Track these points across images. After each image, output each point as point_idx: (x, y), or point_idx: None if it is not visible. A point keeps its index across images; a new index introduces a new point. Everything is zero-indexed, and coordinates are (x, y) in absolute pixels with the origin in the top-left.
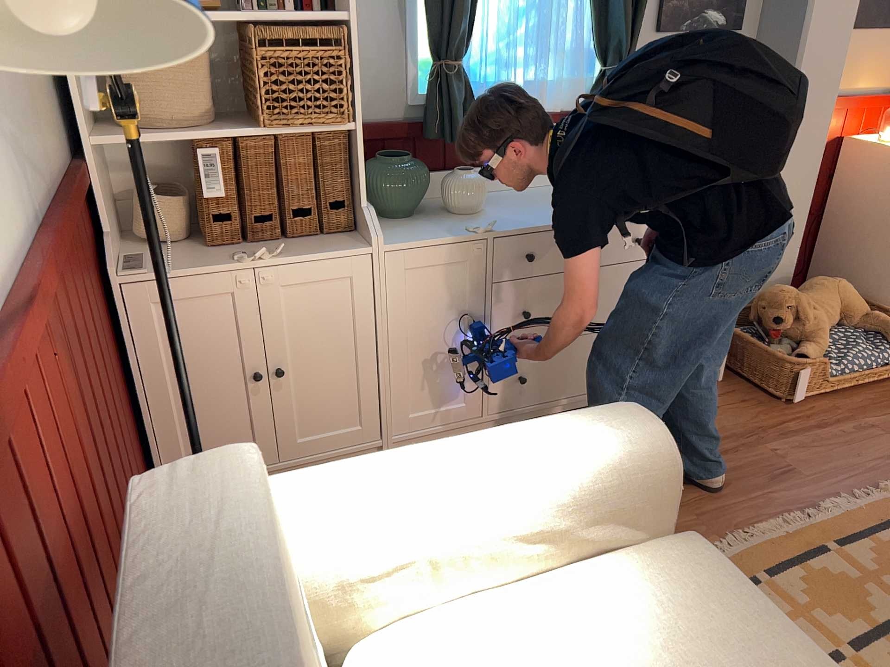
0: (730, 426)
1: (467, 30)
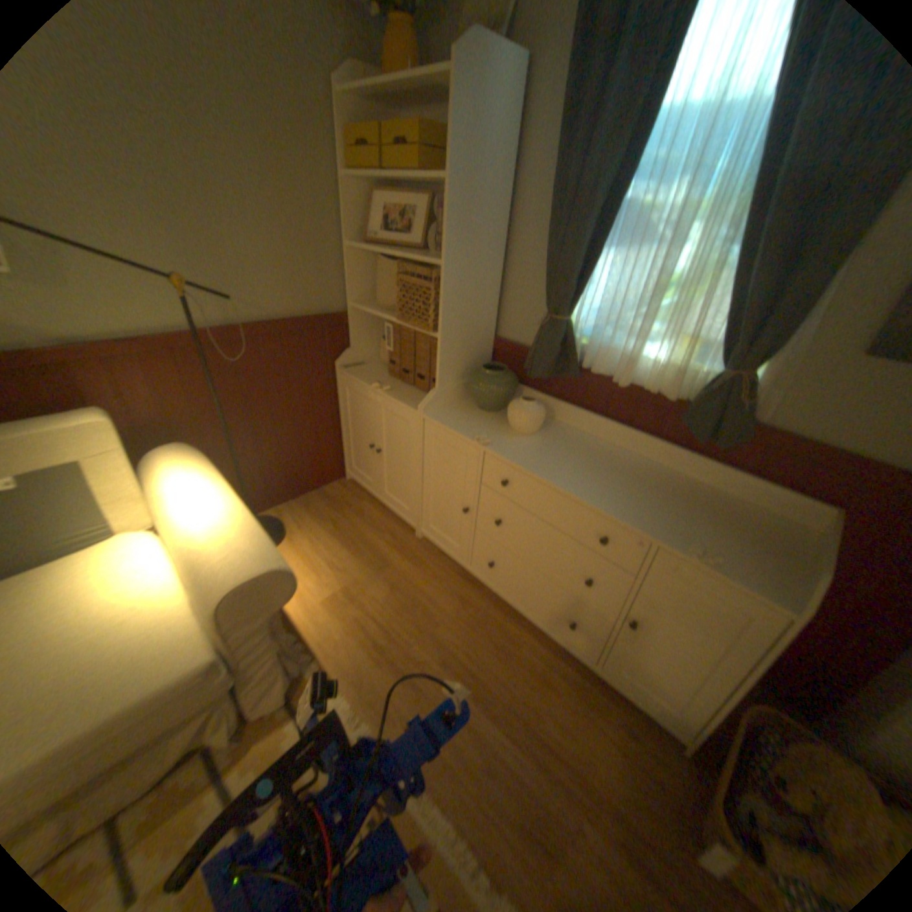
0: (600, 773)
1: (572, 292)
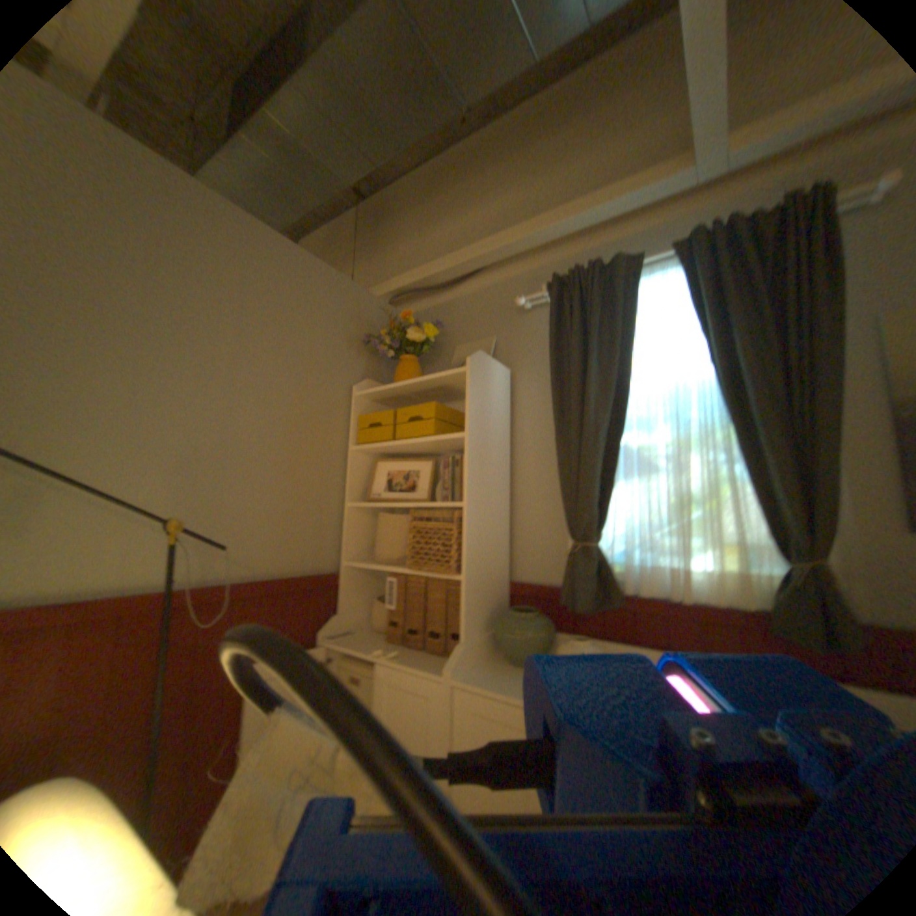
0: None
1: (598, 517)
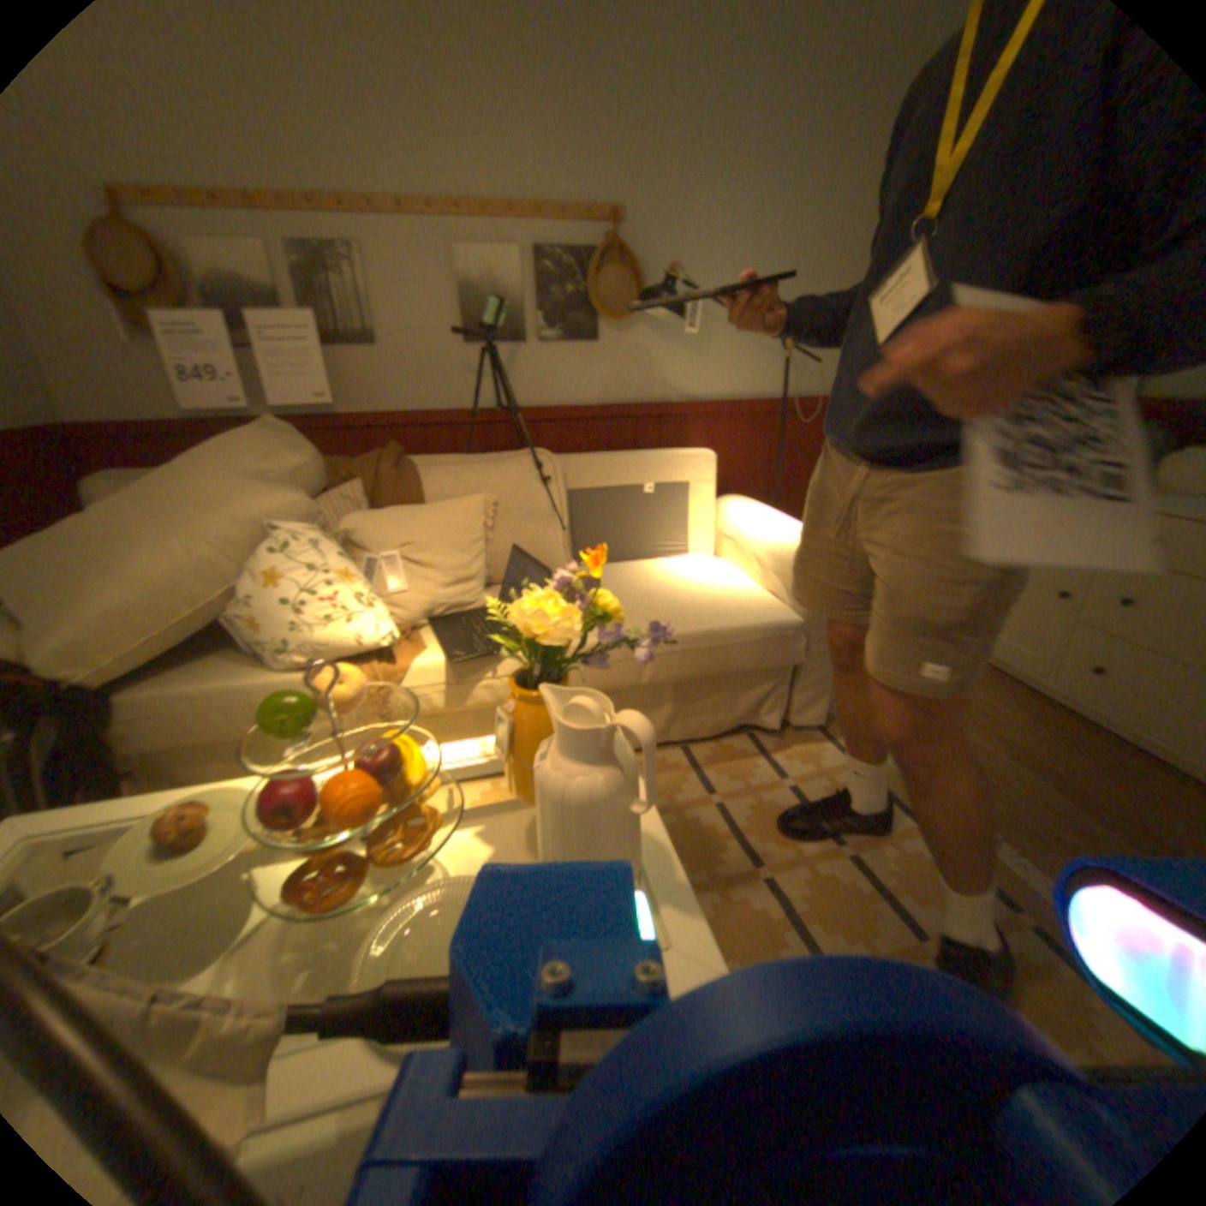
0: None
1: None
